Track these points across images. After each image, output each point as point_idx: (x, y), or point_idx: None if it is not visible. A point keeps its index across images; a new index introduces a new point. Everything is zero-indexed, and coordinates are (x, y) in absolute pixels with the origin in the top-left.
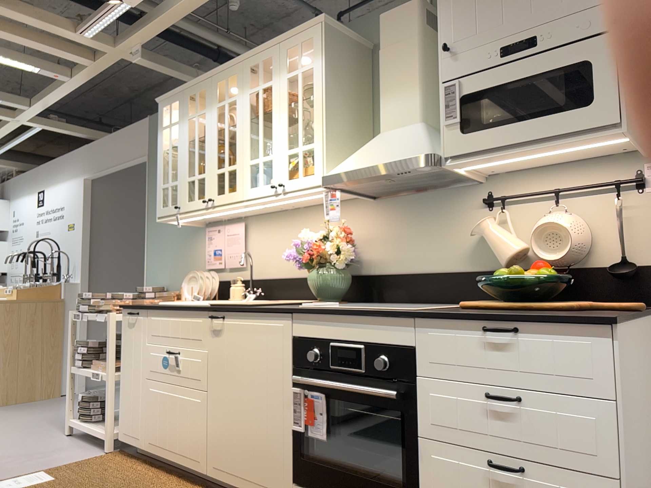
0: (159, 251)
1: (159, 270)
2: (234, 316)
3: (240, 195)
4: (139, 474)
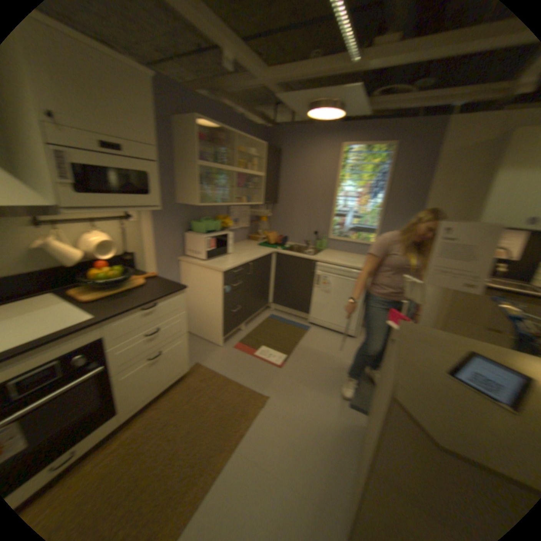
0: None
1: None
2: None
3: None
4: None
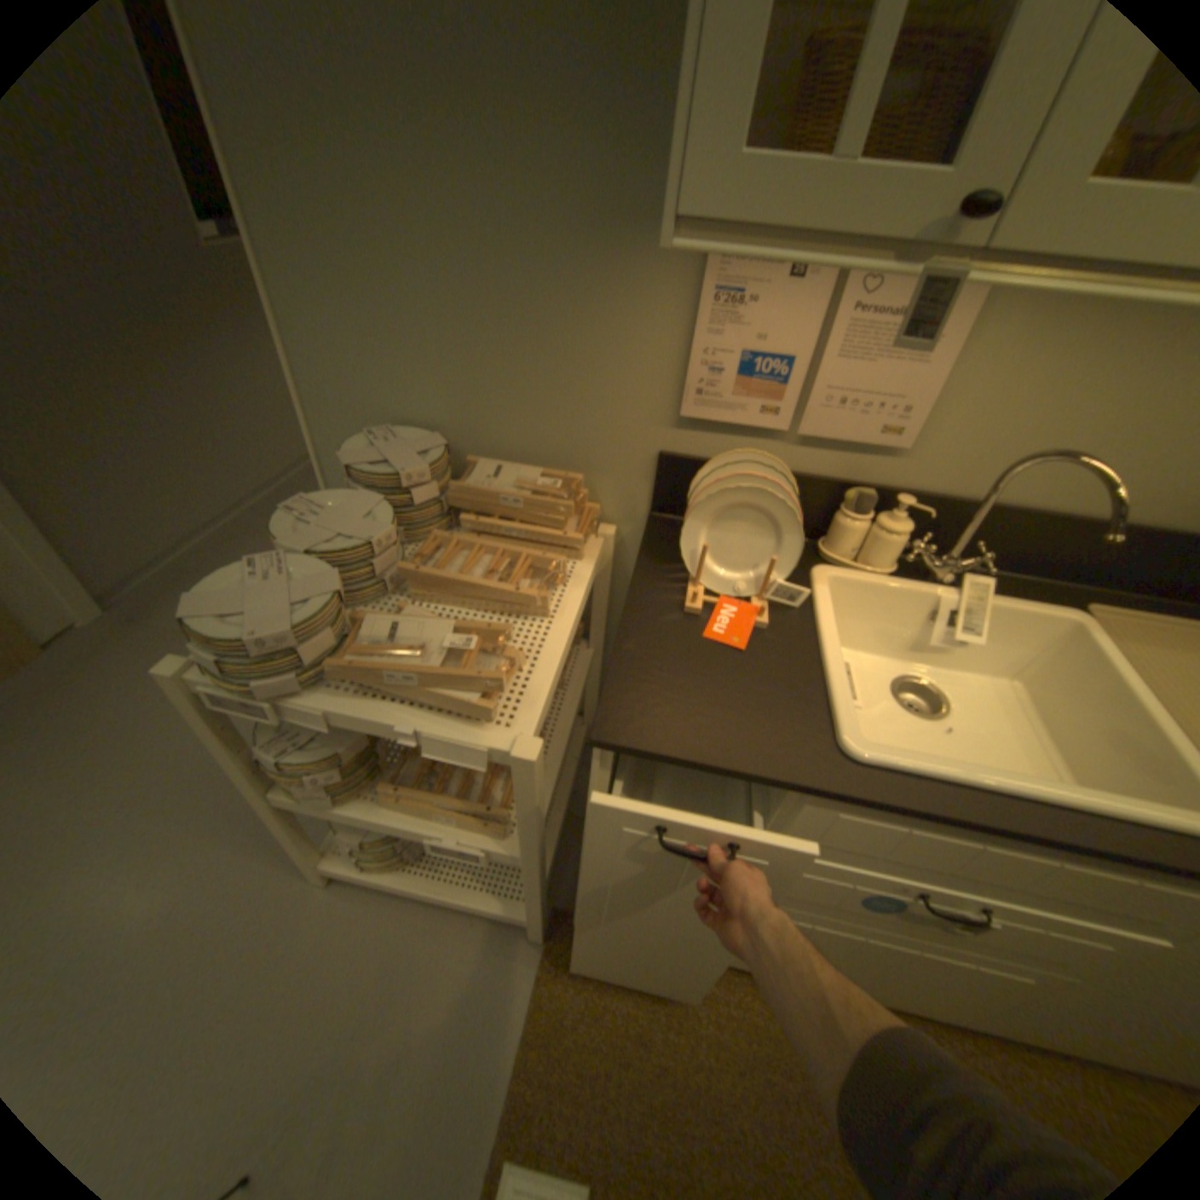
0: (353, 279)
1: (370, 360)
2: None
3: None
4: (738, 1024)
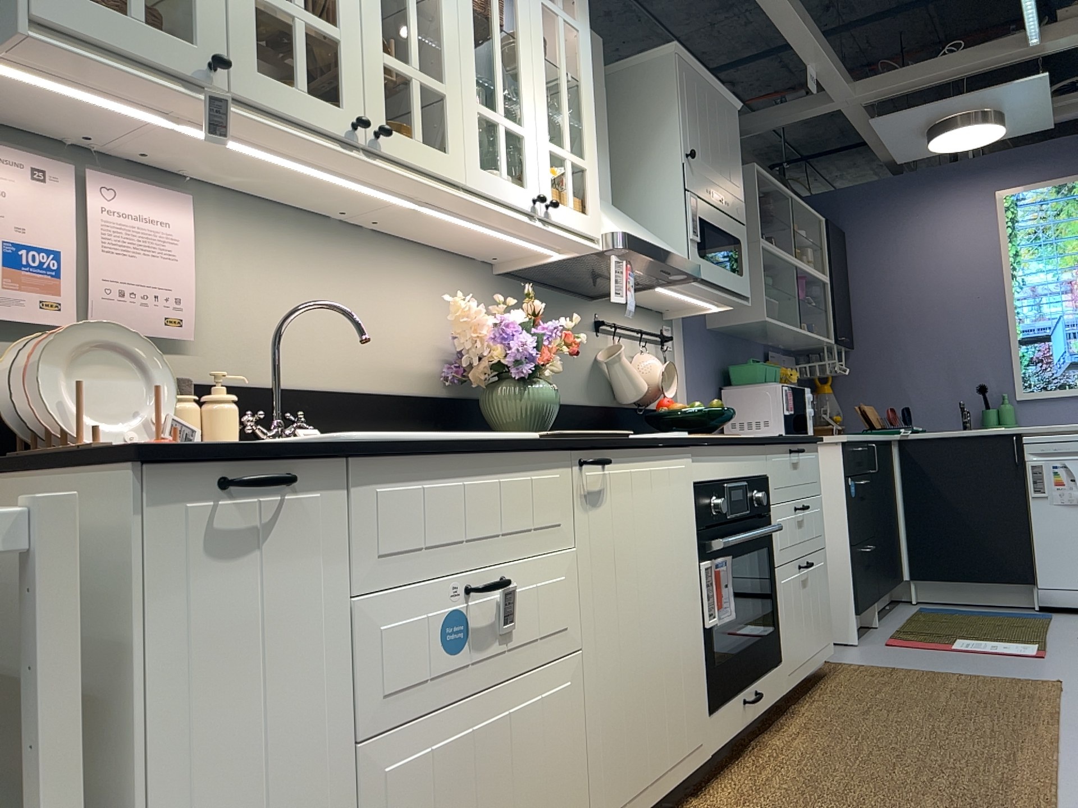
0: None
1: None
2: (622, 458)
3: (460, 172)
4: None
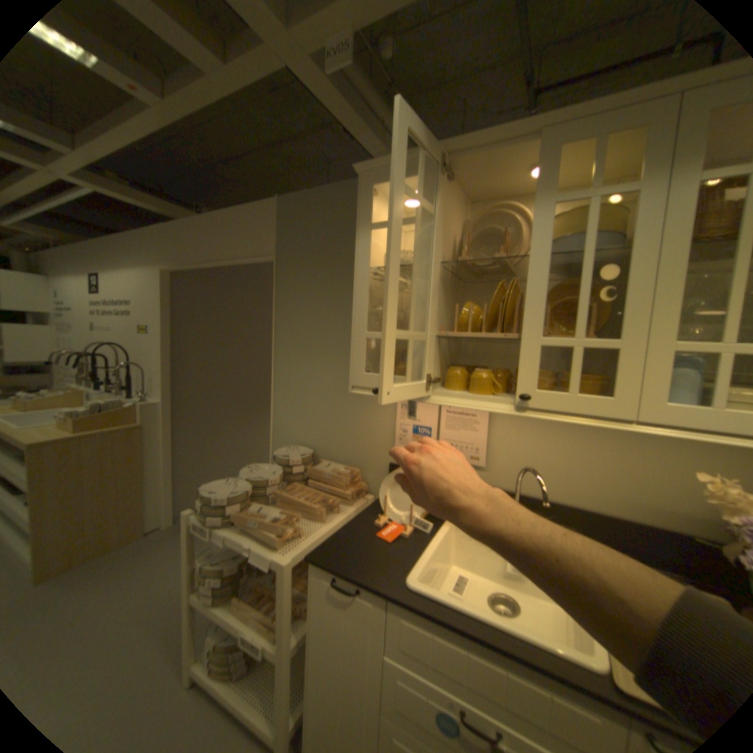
0: (297, 397)
1: (297, 422)
2: None
3: (630, 411)
4: None
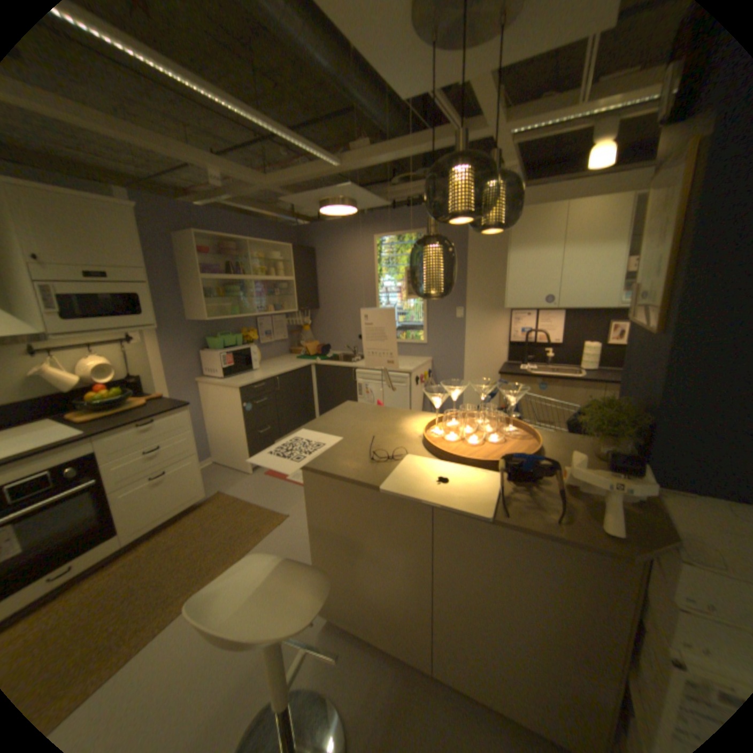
0: None
1: None
2: None
3: None
4: None
